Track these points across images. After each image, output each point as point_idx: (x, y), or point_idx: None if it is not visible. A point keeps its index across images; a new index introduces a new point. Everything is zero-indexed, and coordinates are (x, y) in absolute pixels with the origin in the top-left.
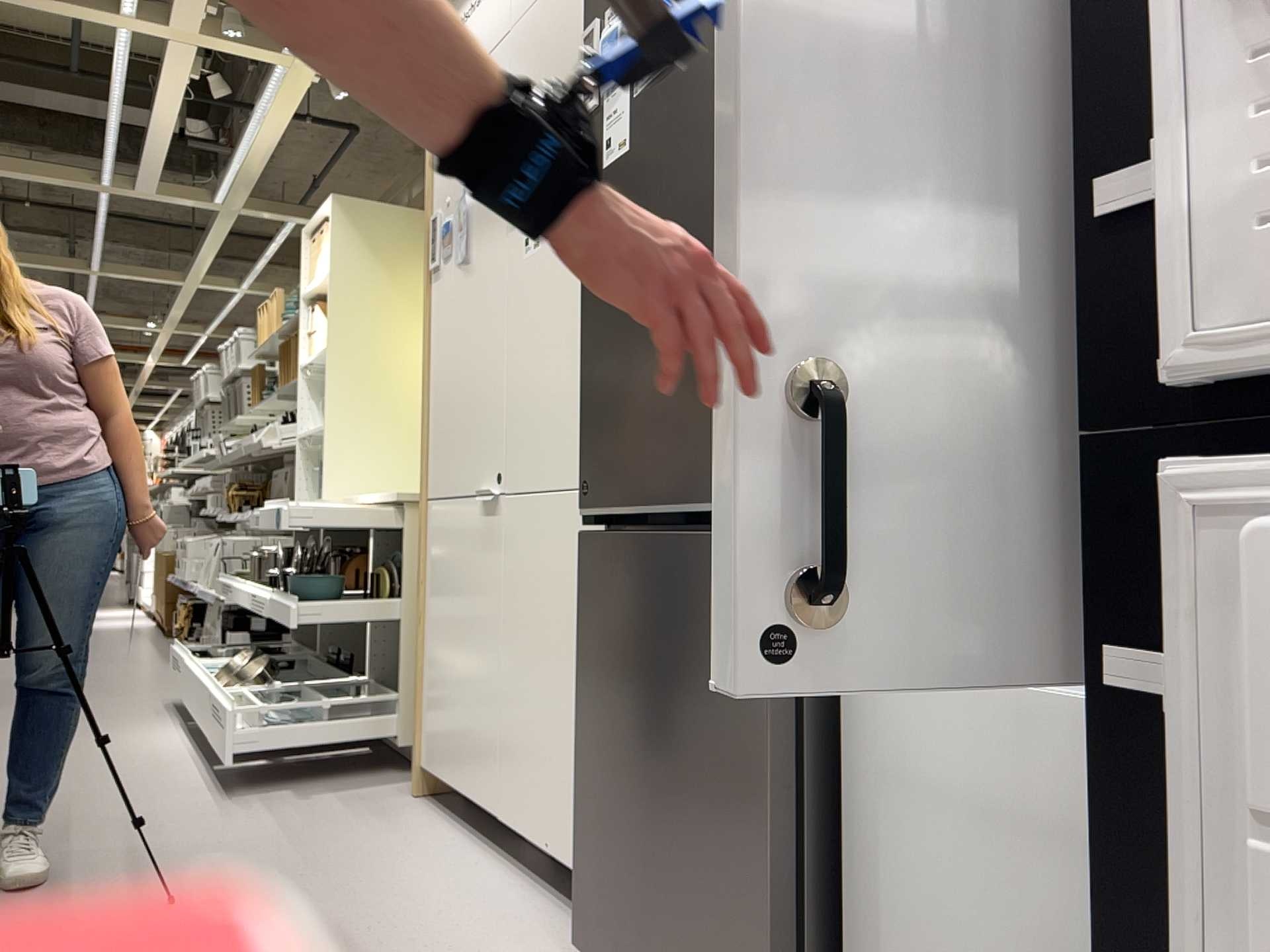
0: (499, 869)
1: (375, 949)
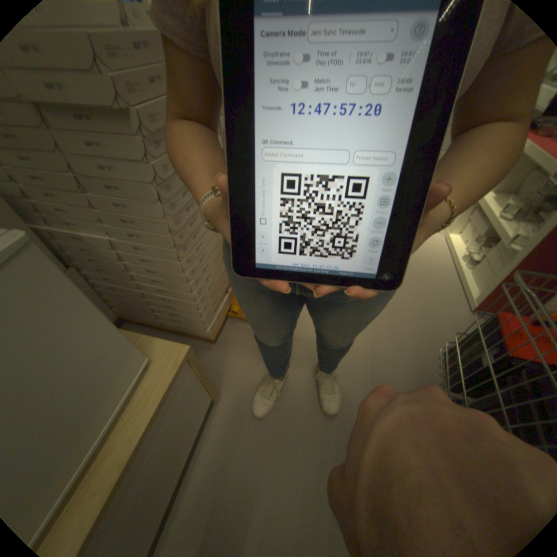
0: None
1: None
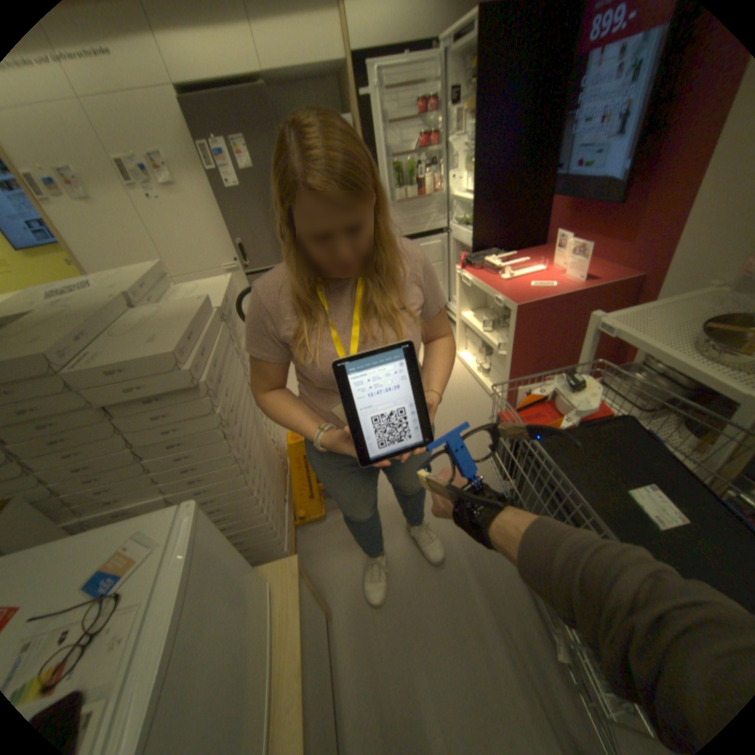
0: None
1: None
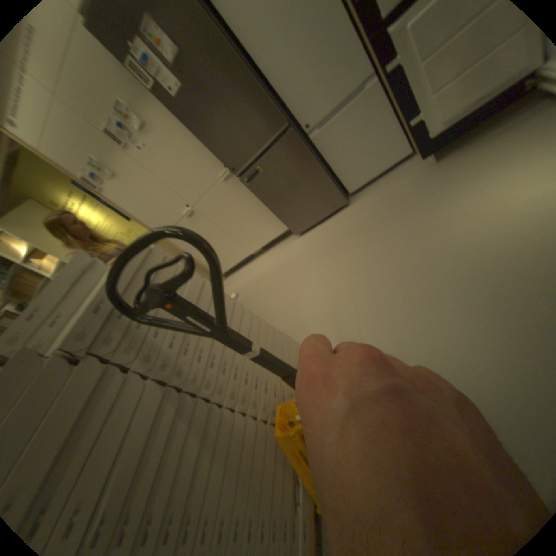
0: (260, 256)
1: (275, 269)
